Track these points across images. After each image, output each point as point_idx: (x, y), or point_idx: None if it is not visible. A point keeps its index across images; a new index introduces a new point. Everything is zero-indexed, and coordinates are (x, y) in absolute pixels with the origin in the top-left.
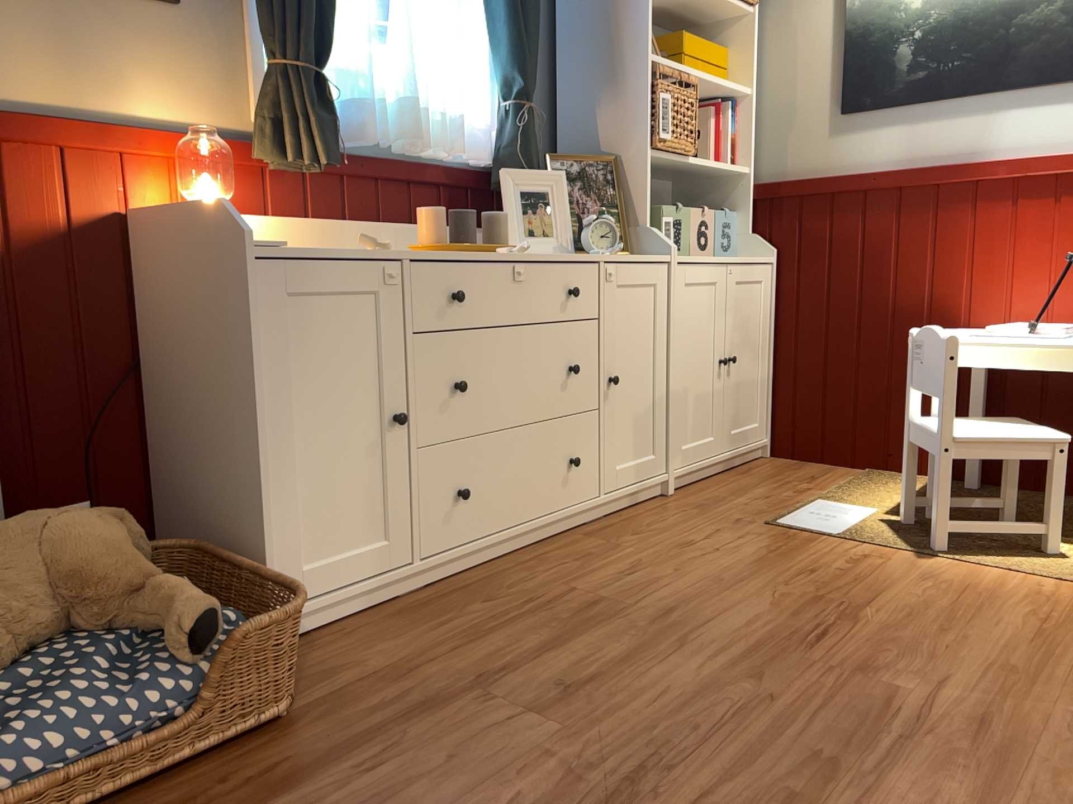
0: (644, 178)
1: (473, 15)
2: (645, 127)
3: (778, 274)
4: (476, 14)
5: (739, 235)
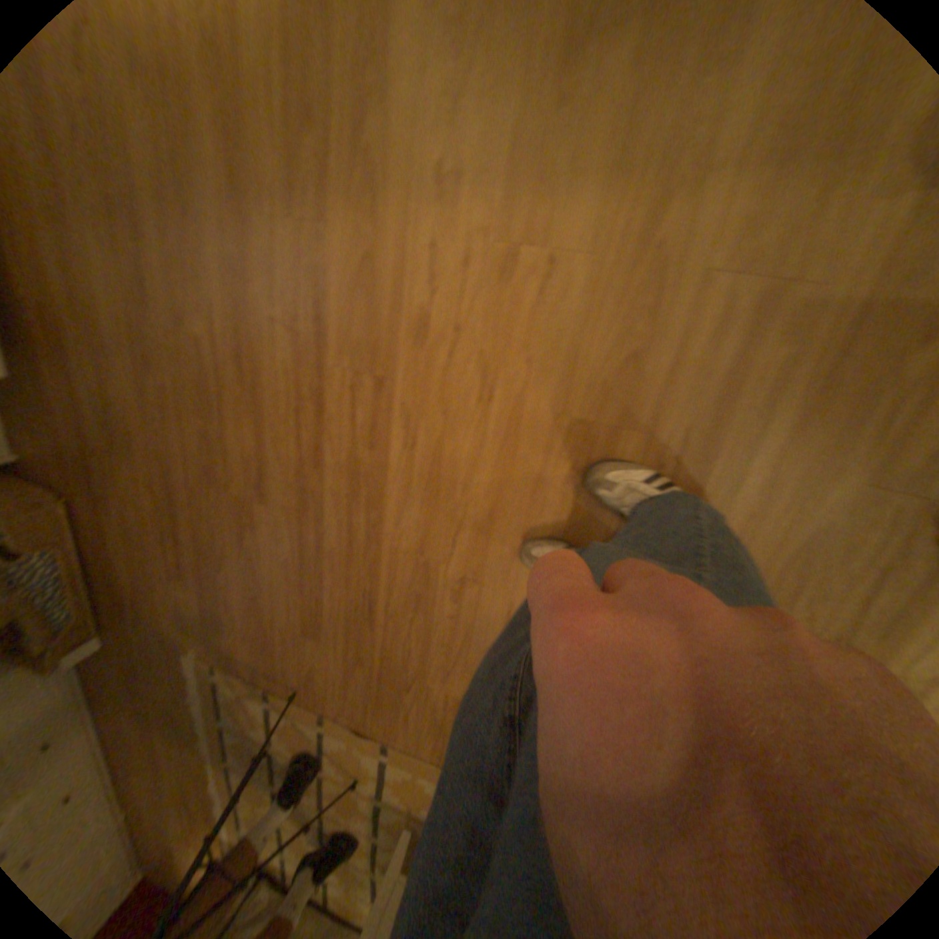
0: None
1: None
2: None
3: None
4: None
5: None
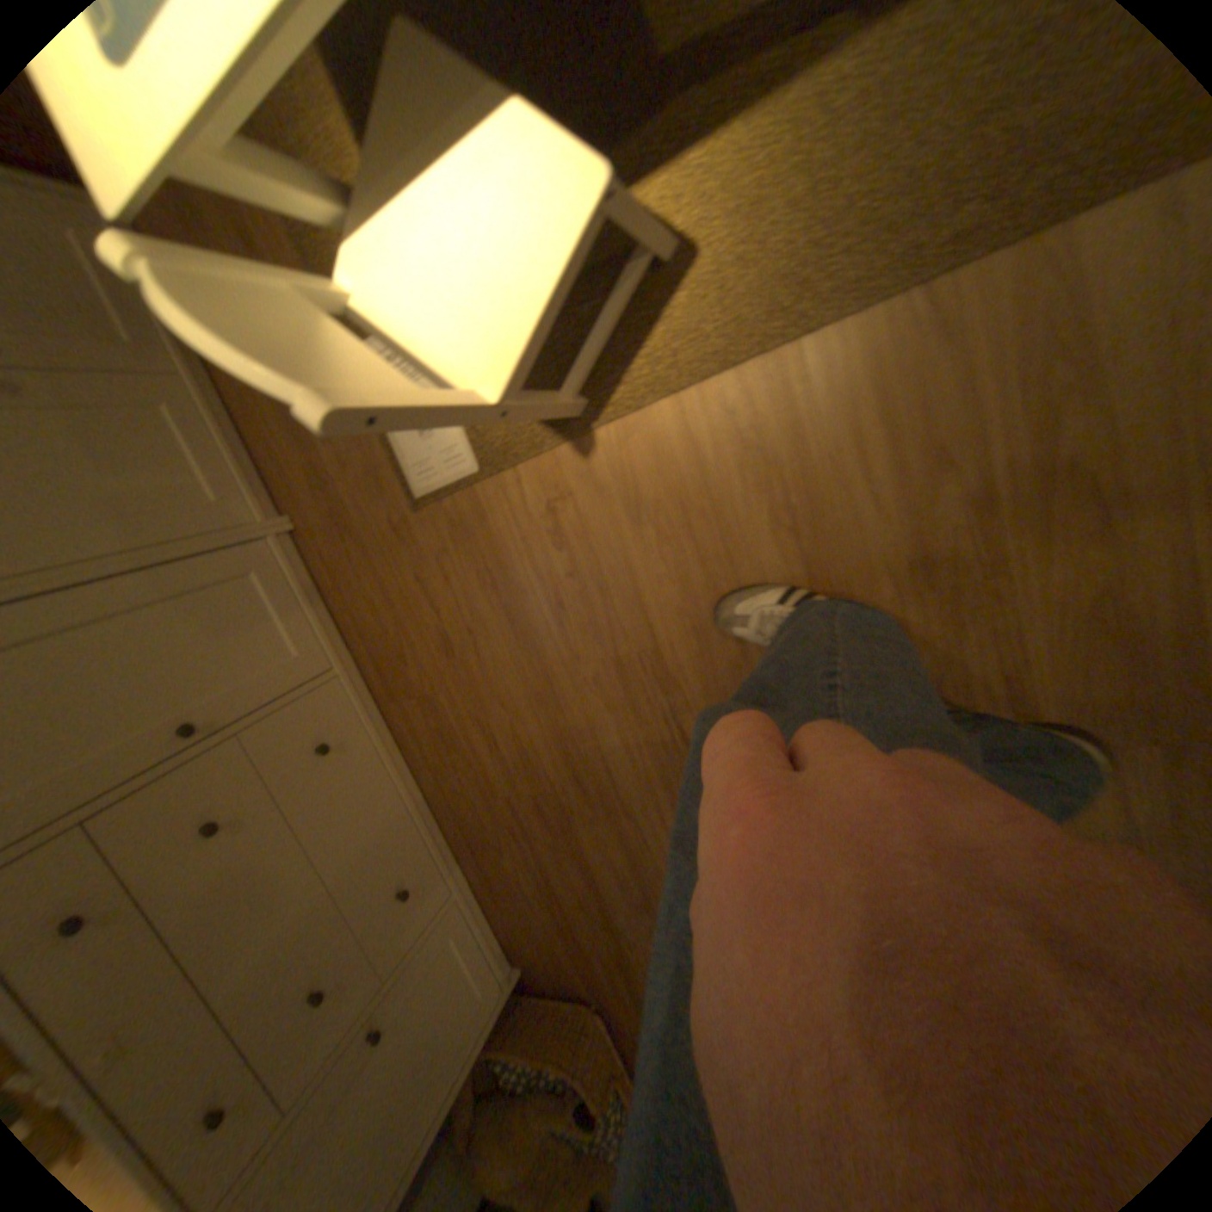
0: None
1: None
2: None
3: None
4: None
5: None
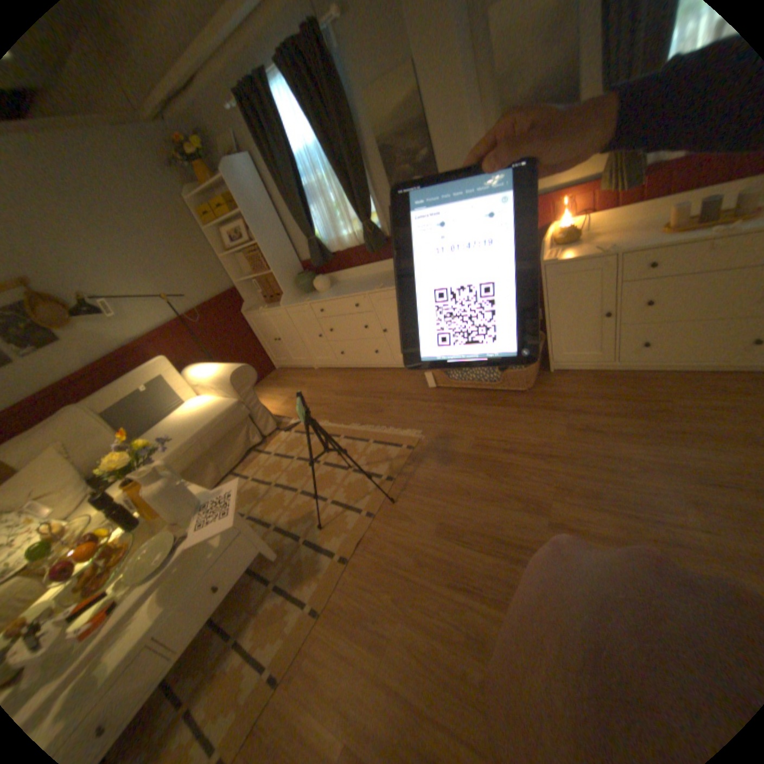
0: None
1: None
2: None
3: None
4: None
5: None
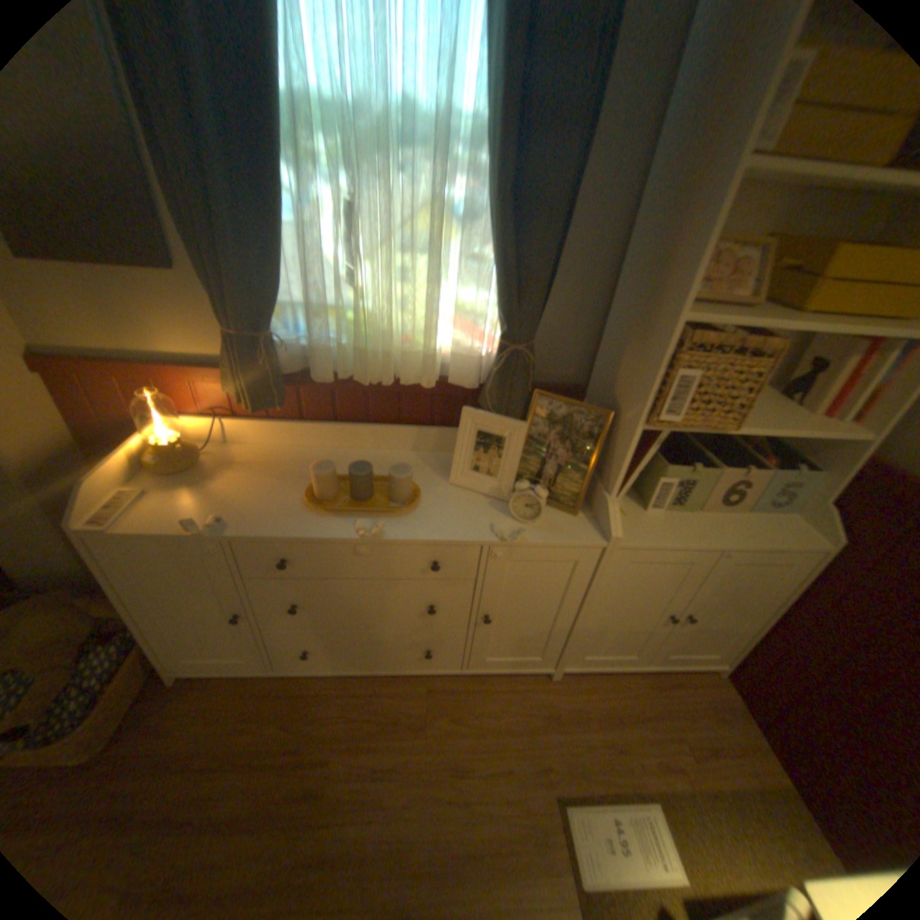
0: (627, 451)
1: (483, 235)
2: (647, 401)
3: (836, 564)
4: (482, 235)
5: (818, 495)
